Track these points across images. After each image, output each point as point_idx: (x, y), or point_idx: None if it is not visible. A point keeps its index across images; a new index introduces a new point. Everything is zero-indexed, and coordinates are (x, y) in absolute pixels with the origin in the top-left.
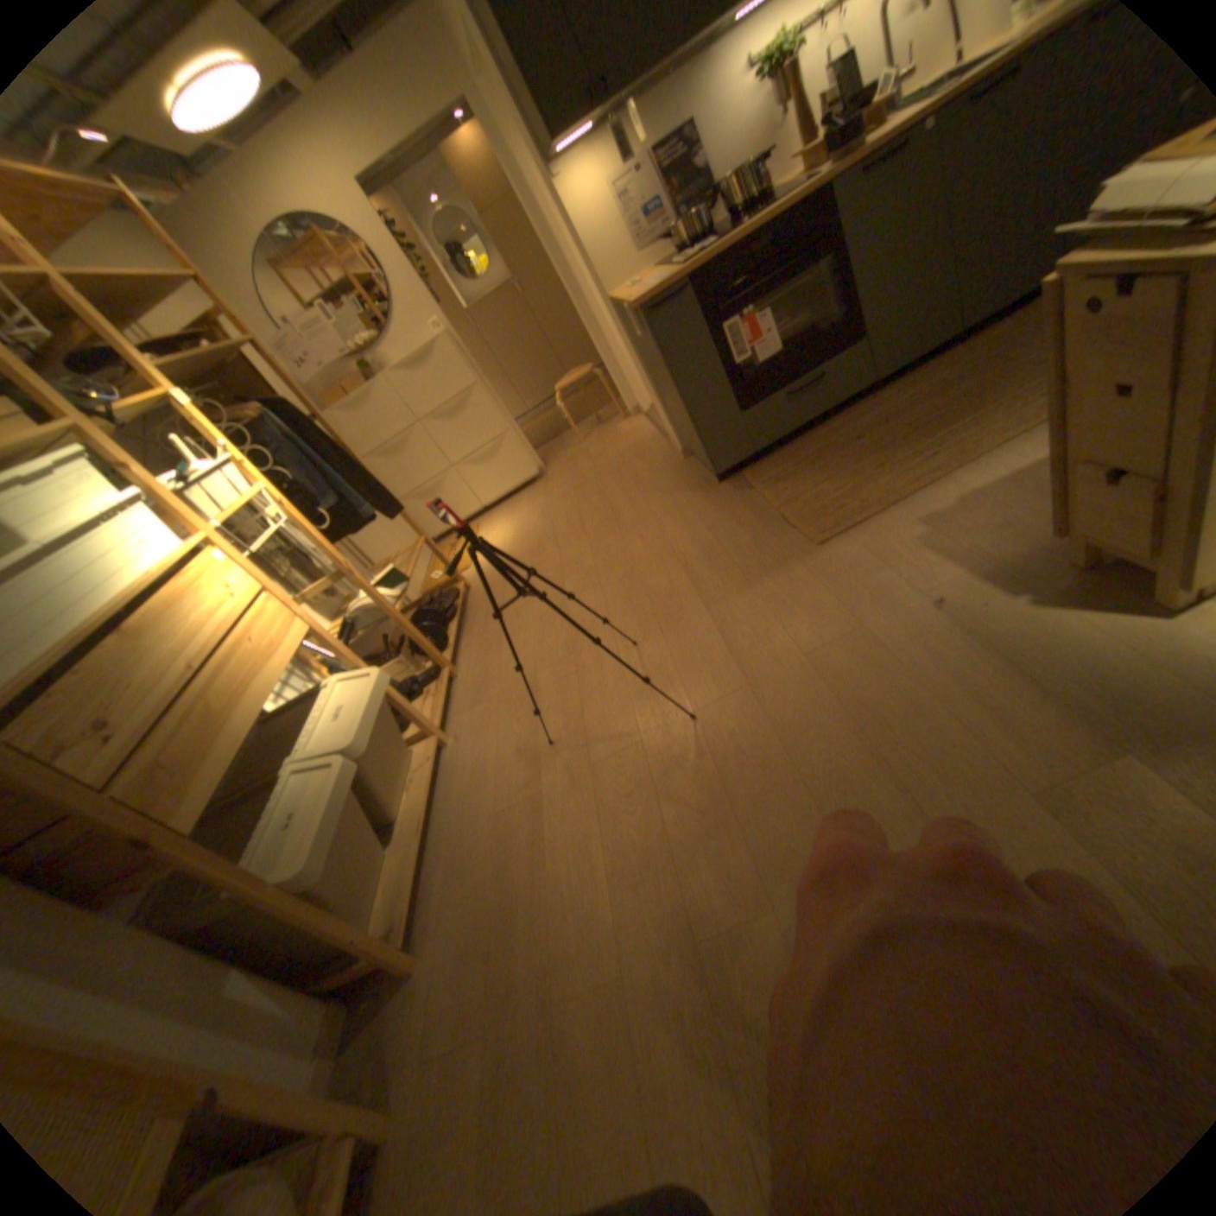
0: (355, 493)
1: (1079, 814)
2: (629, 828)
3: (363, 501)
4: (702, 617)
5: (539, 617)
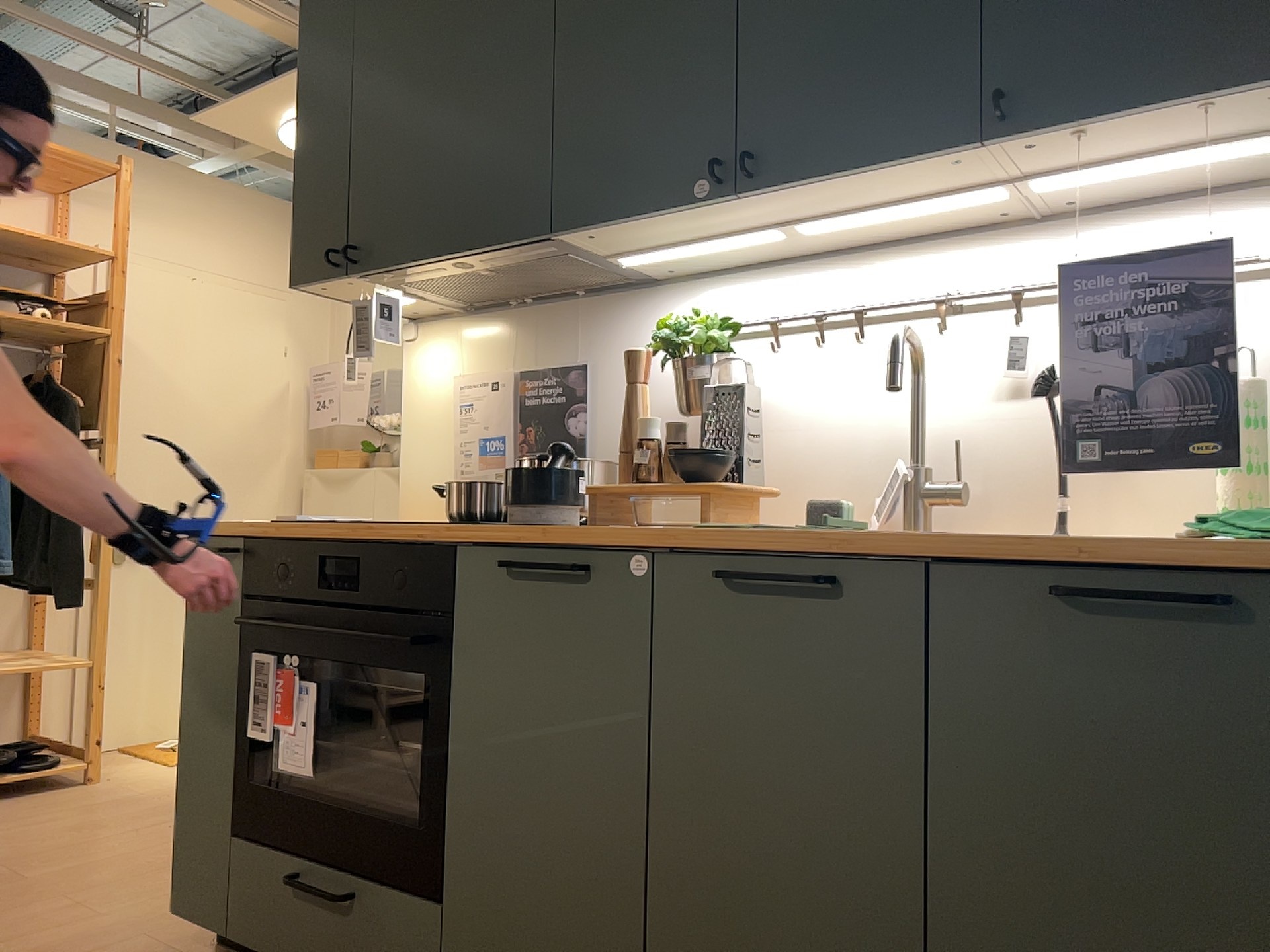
0: (7, 541)
1: None
2: None
3: (7, 556)
4: None
5: None
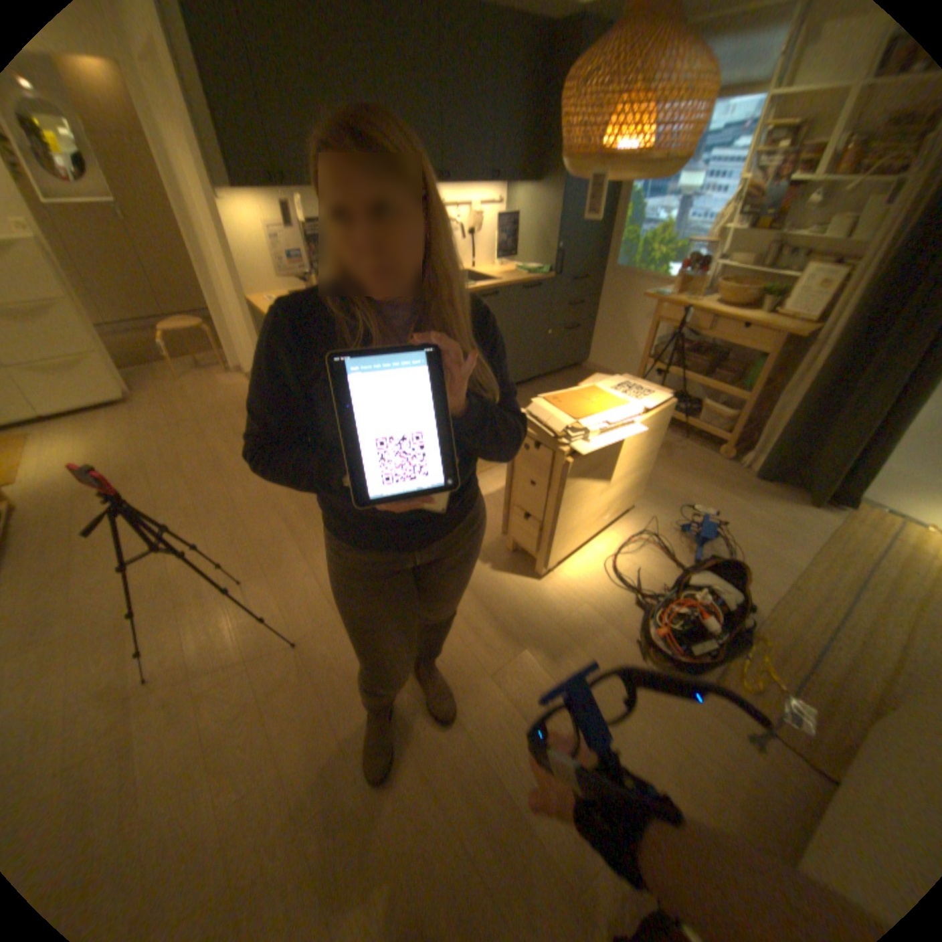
0: None
1: (510, 685)
2: (237, 751)
3: None
4: (301, 564)
5: (126, 553)
